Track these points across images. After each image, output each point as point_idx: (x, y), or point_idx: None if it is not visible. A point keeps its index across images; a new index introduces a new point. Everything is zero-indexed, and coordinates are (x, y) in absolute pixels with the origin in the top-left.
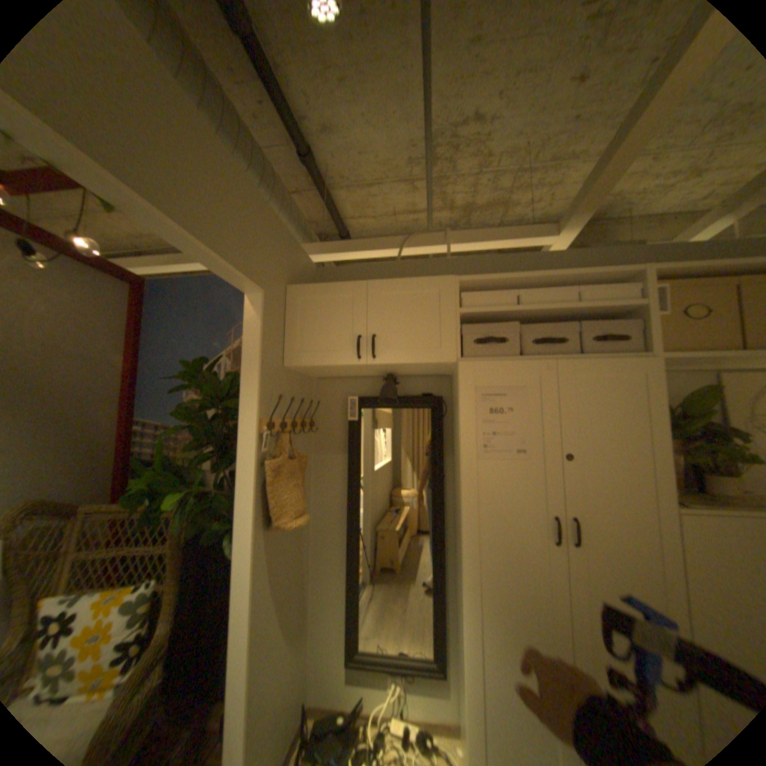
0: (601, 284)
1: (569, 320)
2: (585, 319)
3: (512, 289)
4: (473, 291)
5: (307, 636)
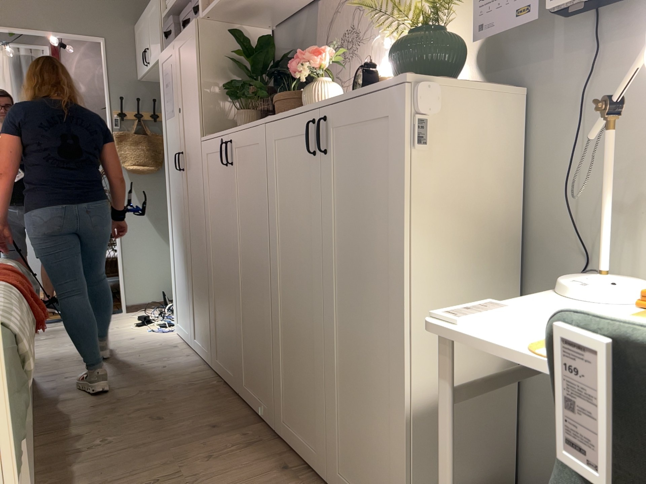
0: None
1: None
2: None
3: None
4: None
5: None
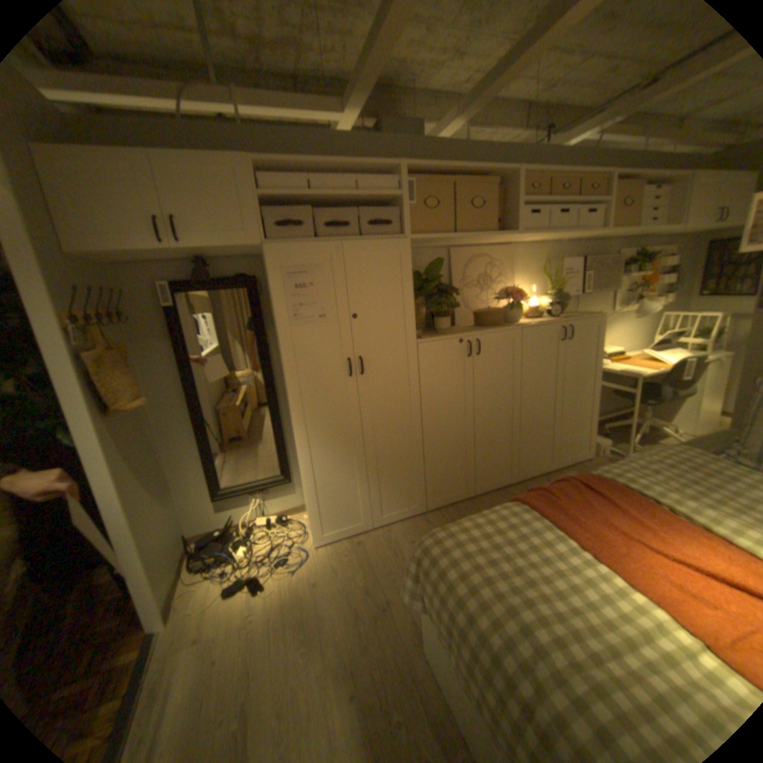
0: (374, 173)
1: (353, 204)
2: (364, 204)
3: (304, 170)
4: (268, 169)
5: (171, 493)
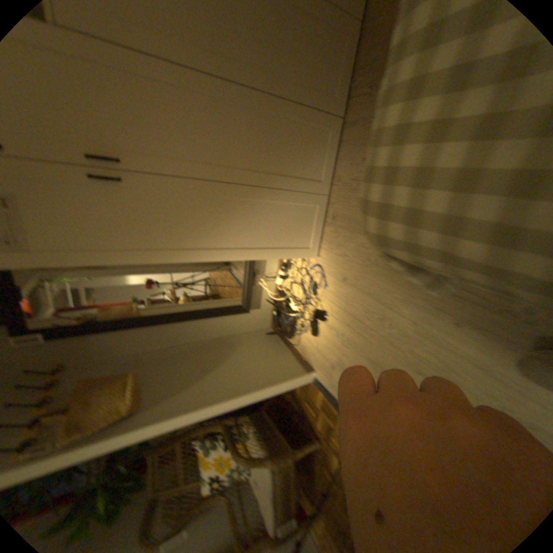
0: None
1: None
2: None
3: None
4: None
5: (234, 332)
